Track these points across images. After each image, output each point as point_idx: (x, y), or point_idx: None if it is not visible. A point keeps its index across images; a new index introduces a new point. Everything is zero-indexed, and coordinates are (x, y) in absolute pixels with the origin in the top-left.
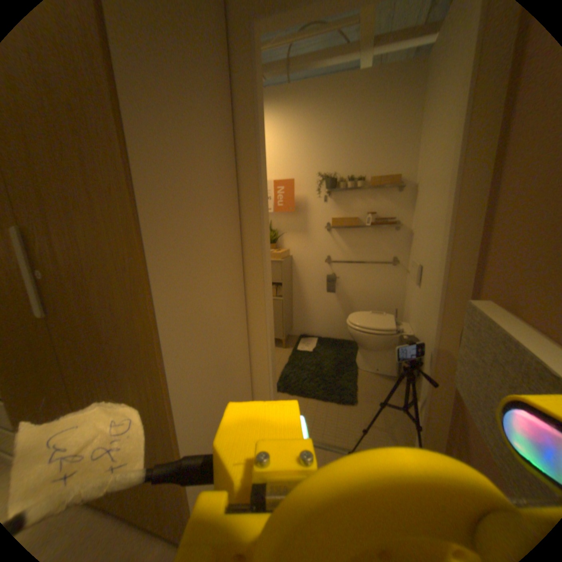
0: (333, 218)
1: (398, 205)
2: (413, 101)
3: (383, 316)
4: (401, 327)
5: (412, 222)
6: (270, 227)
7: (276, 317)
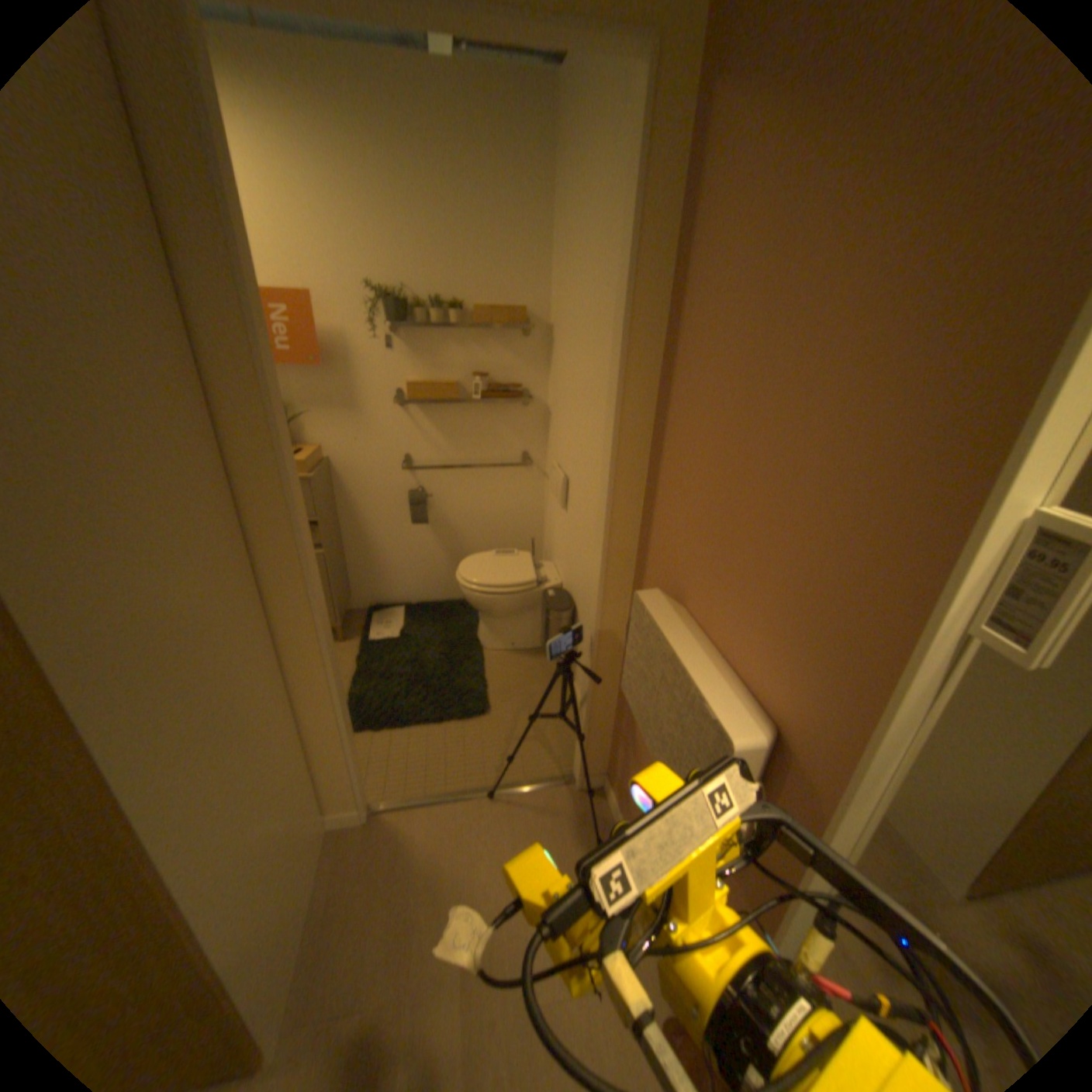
0: (409, 385)
1: (523, 366)
2: (537, 169)
3: (513, 560)
4: (542, 573)
5: (547, 397)
6: None
7: None
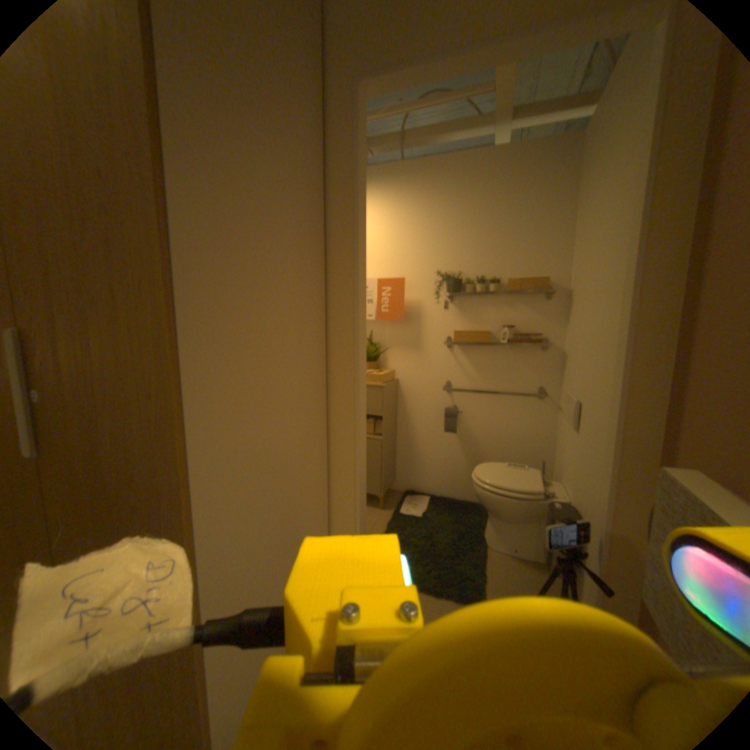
0: (456, 331)
1: (545, 317)
2: (565, 185)
3: (524, 471)
4: (551, 488)
5: (565, 341)
6: (370, 339)
7: (373, 464)
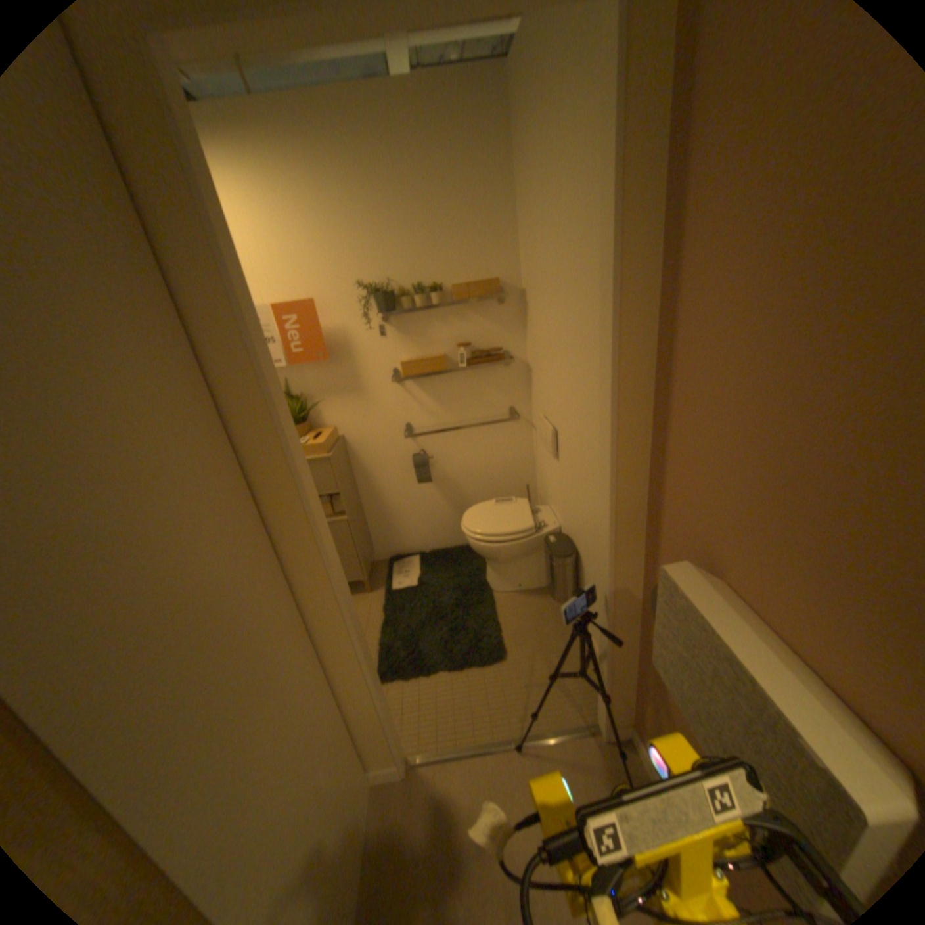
0: (402, 363)
1: (501, 330)
2: (495, 151)
3: (512, 507)
4: (539, 517)
5: (526, 354)
6: (289, 393)
7: (344, 551)
